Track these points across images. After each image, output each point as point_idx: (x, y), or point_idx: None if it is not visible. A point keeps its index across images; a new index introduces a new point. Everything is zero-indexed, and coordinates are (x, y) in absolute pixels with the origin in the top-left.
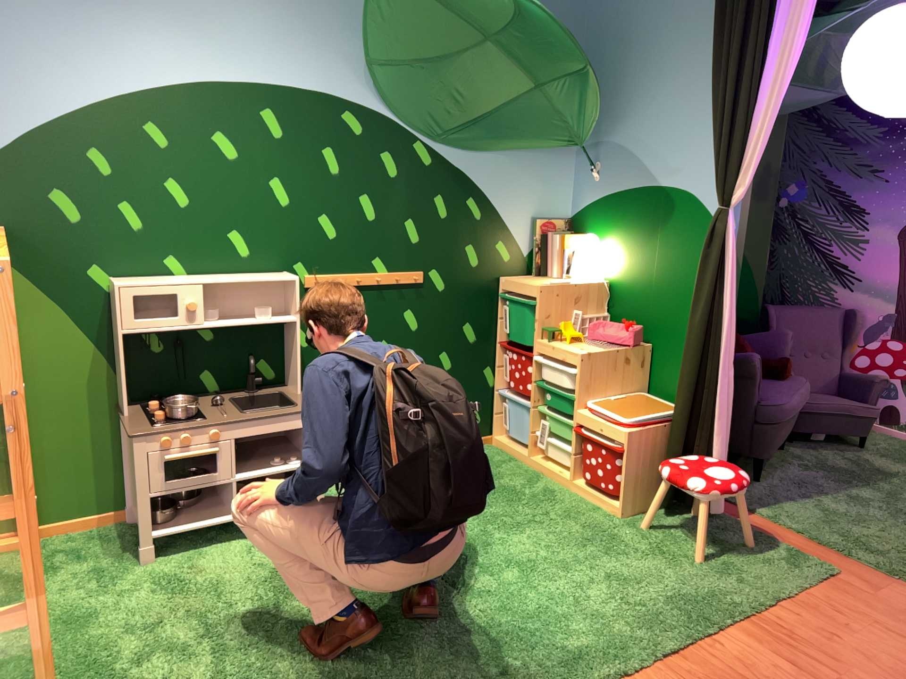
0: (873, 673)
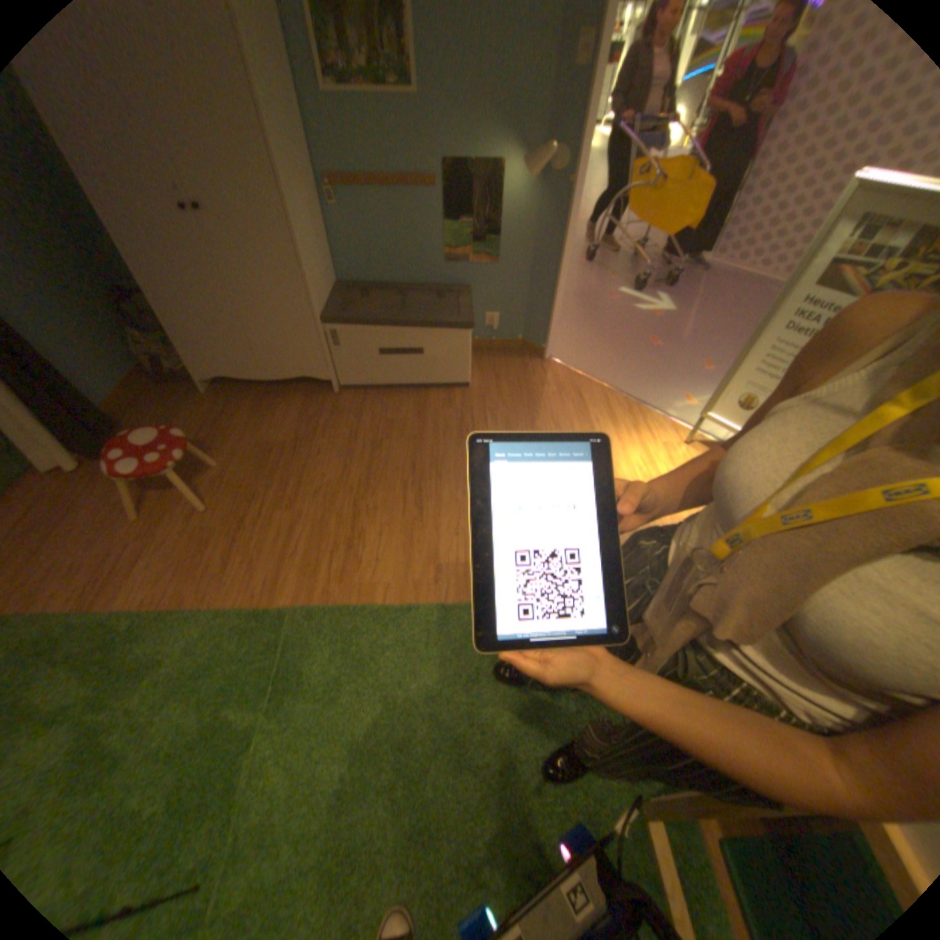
0: (117, 527)
